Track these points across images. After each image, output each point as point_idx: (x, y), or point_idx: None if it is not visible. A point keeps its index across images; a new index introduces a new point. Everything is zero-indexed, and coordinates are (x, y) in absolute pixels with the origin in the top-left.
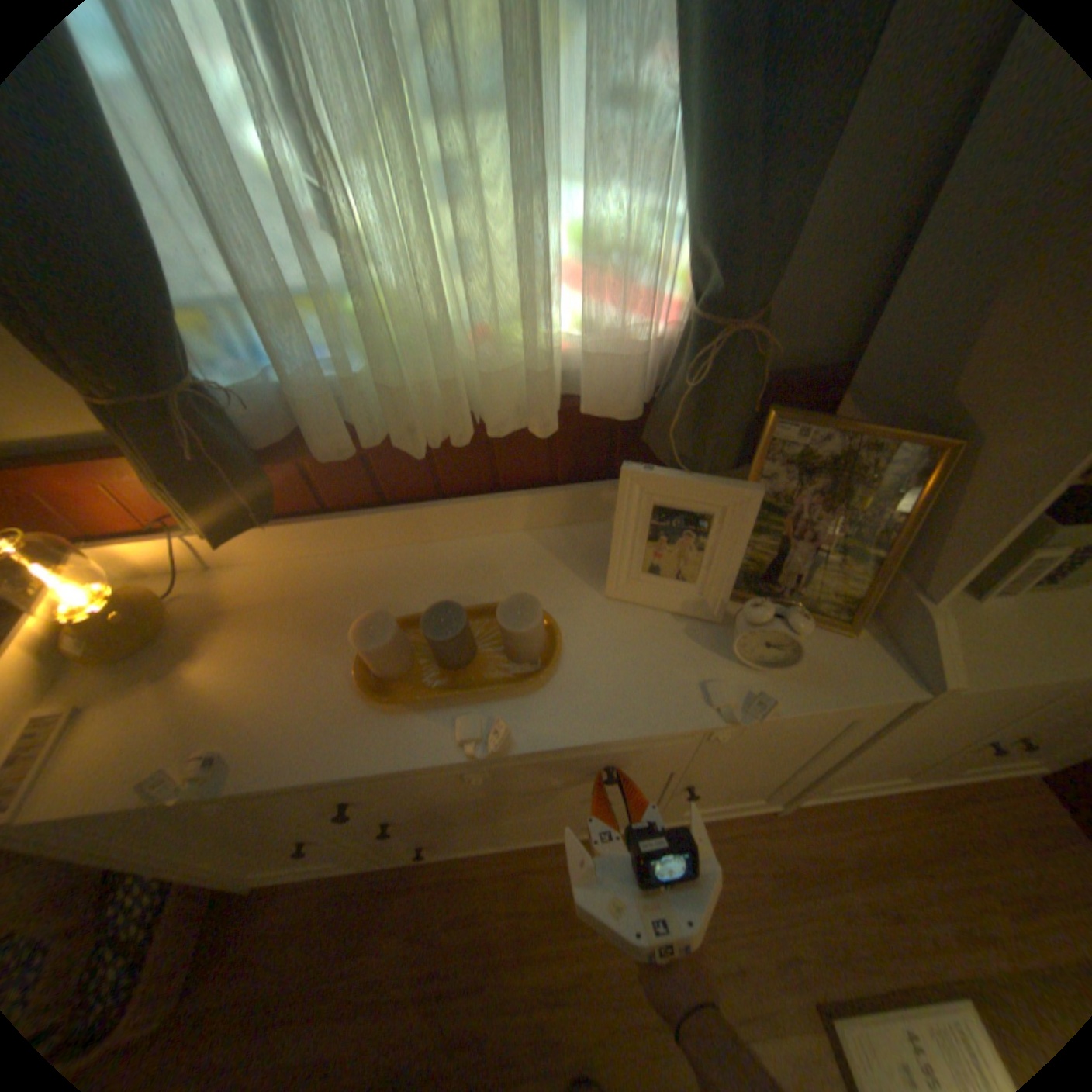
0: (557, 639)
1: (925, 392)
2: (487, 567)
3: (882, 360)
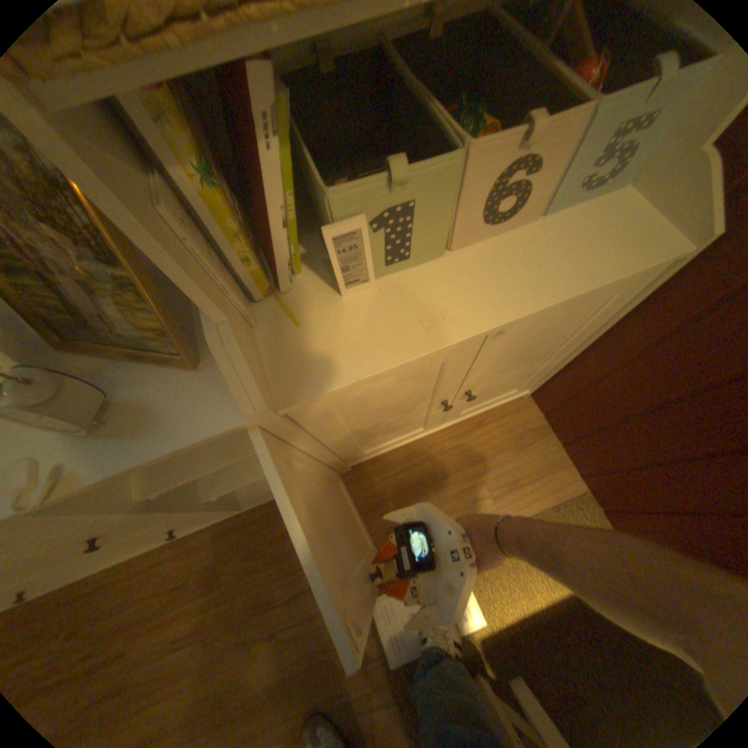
0: None
1: None
2: None
3: None
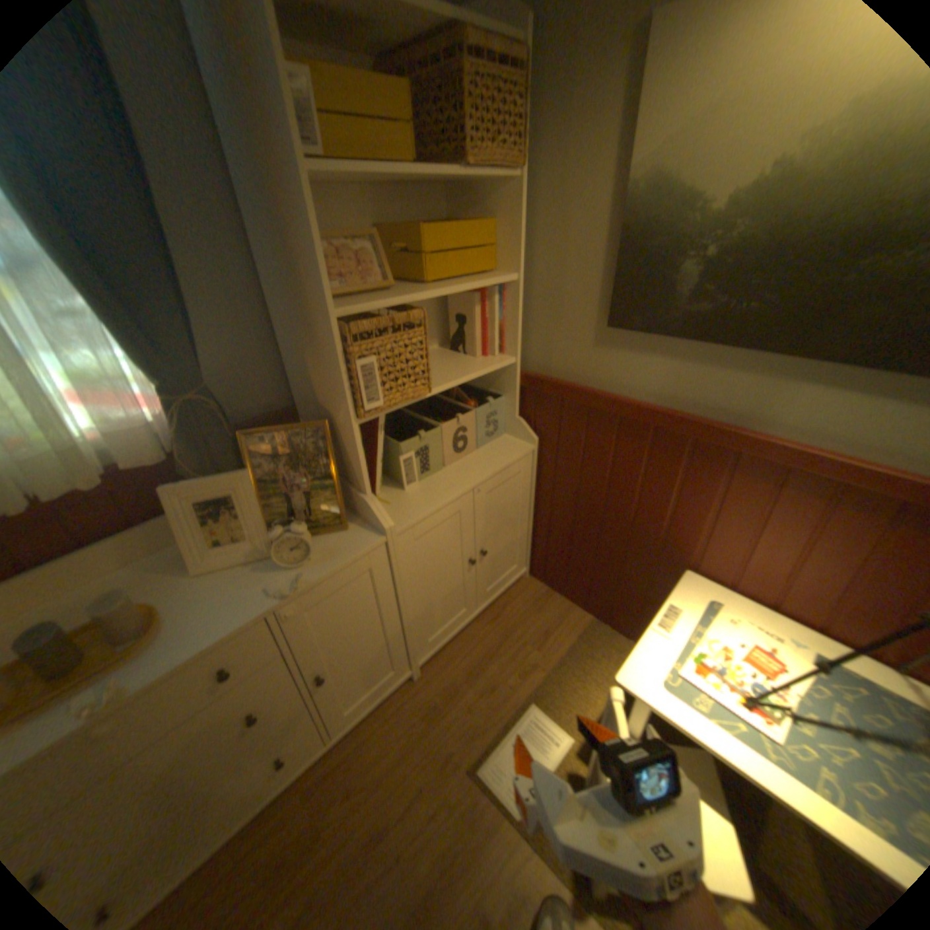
0: (153, 613)
1: (314, 407)
2: (87, 602)
3: (299, 399)
